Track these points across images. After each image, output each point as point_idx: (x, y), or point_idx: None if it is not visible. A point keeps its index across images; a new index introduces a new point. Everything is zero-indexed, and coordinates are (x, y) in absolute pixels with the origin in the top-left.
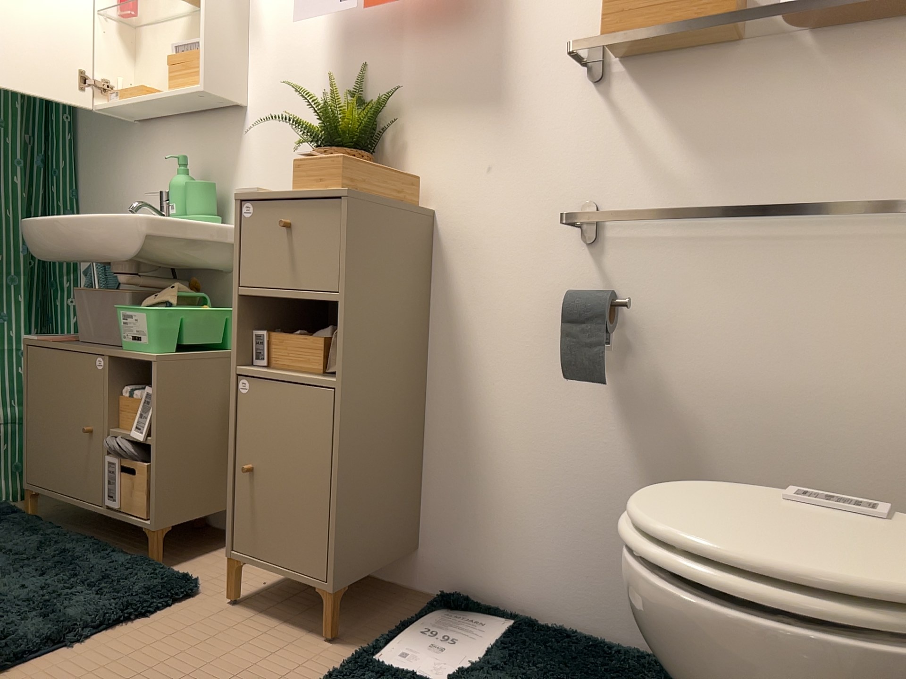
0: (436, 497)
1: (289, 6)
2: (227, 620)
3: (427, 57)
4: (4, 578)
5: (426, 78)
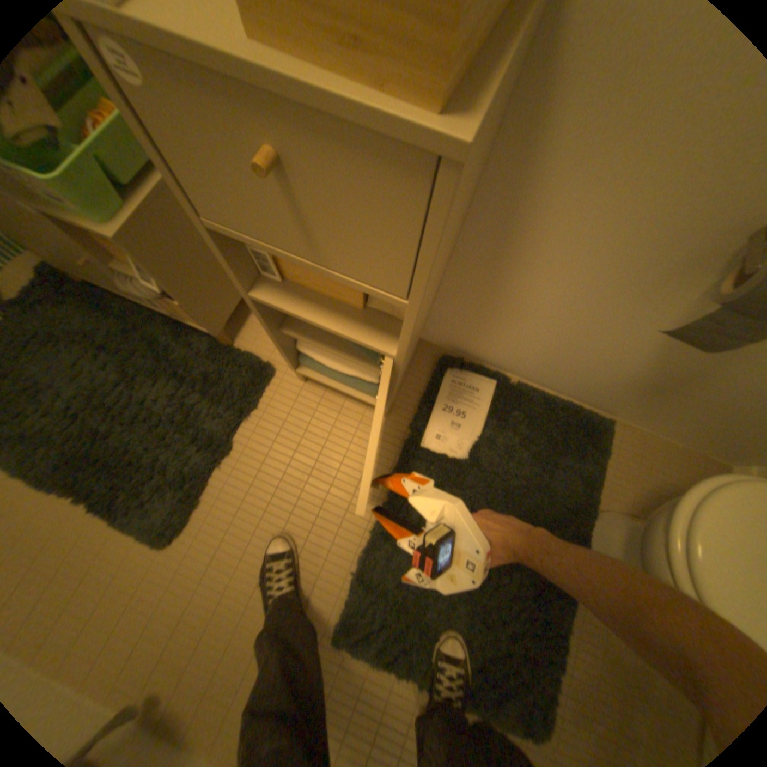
0: (449, 308)
1: None
2: (310, 401)
3: None
4: (133, 393)
5: None
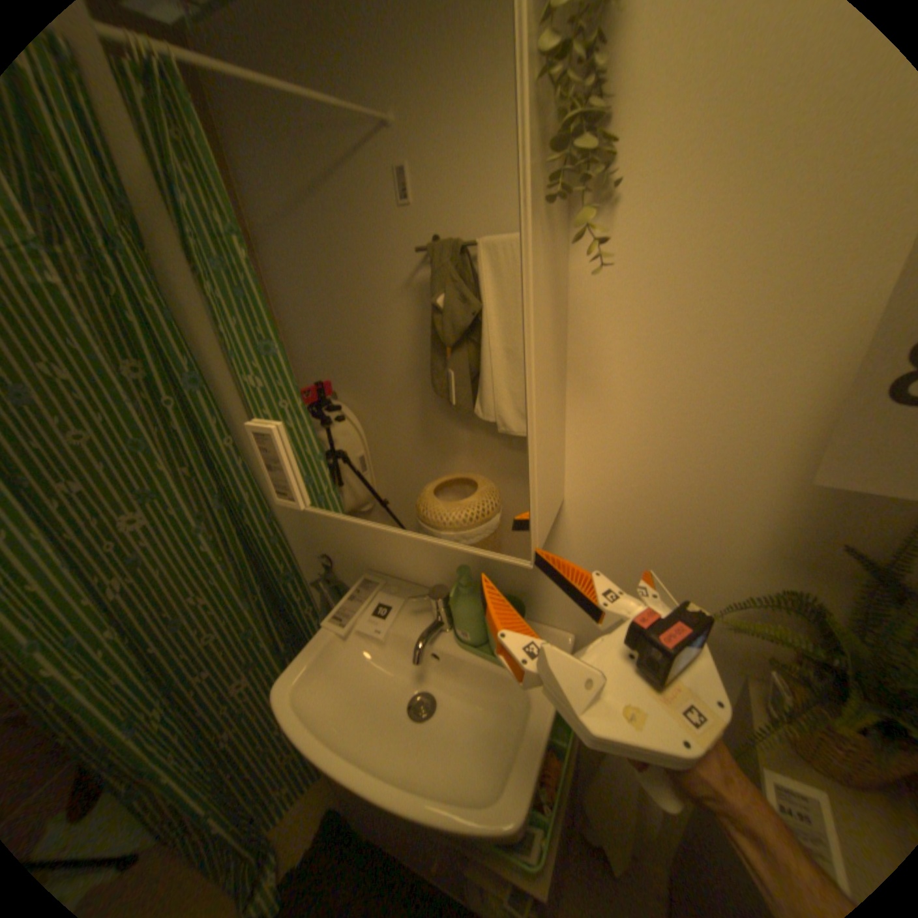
0: None
1: (689, 347)
2: None
3: None
4: None
5: None
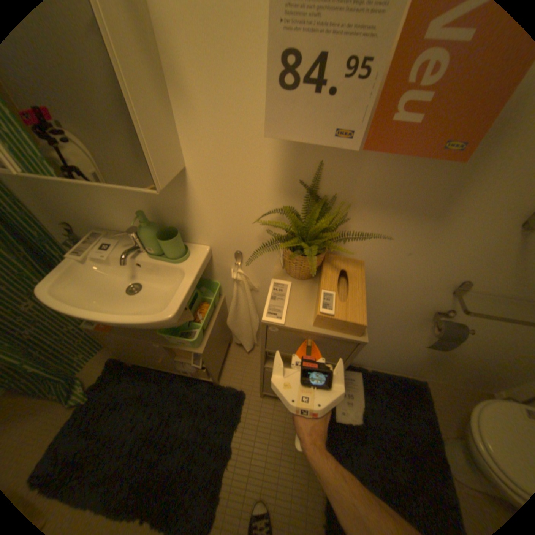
0: None
1: (222, 64)
2: (268, 409)
3: (389, 171)
4: (170, 429)
5: (382, 188)
